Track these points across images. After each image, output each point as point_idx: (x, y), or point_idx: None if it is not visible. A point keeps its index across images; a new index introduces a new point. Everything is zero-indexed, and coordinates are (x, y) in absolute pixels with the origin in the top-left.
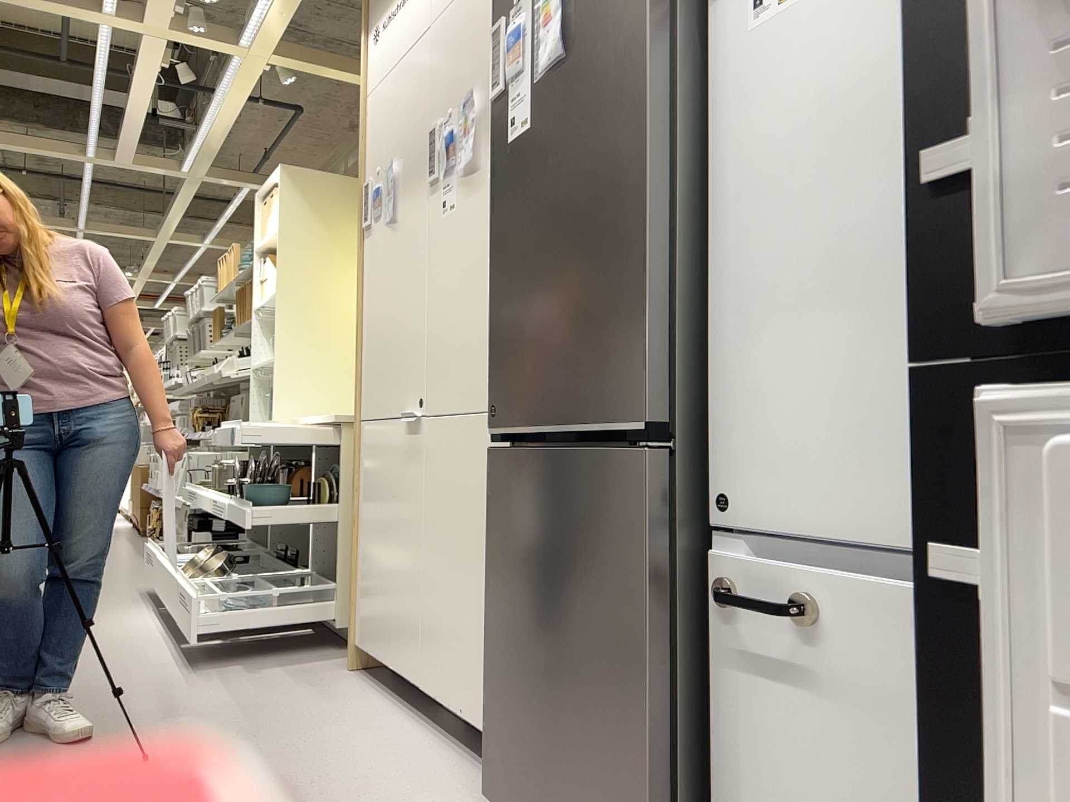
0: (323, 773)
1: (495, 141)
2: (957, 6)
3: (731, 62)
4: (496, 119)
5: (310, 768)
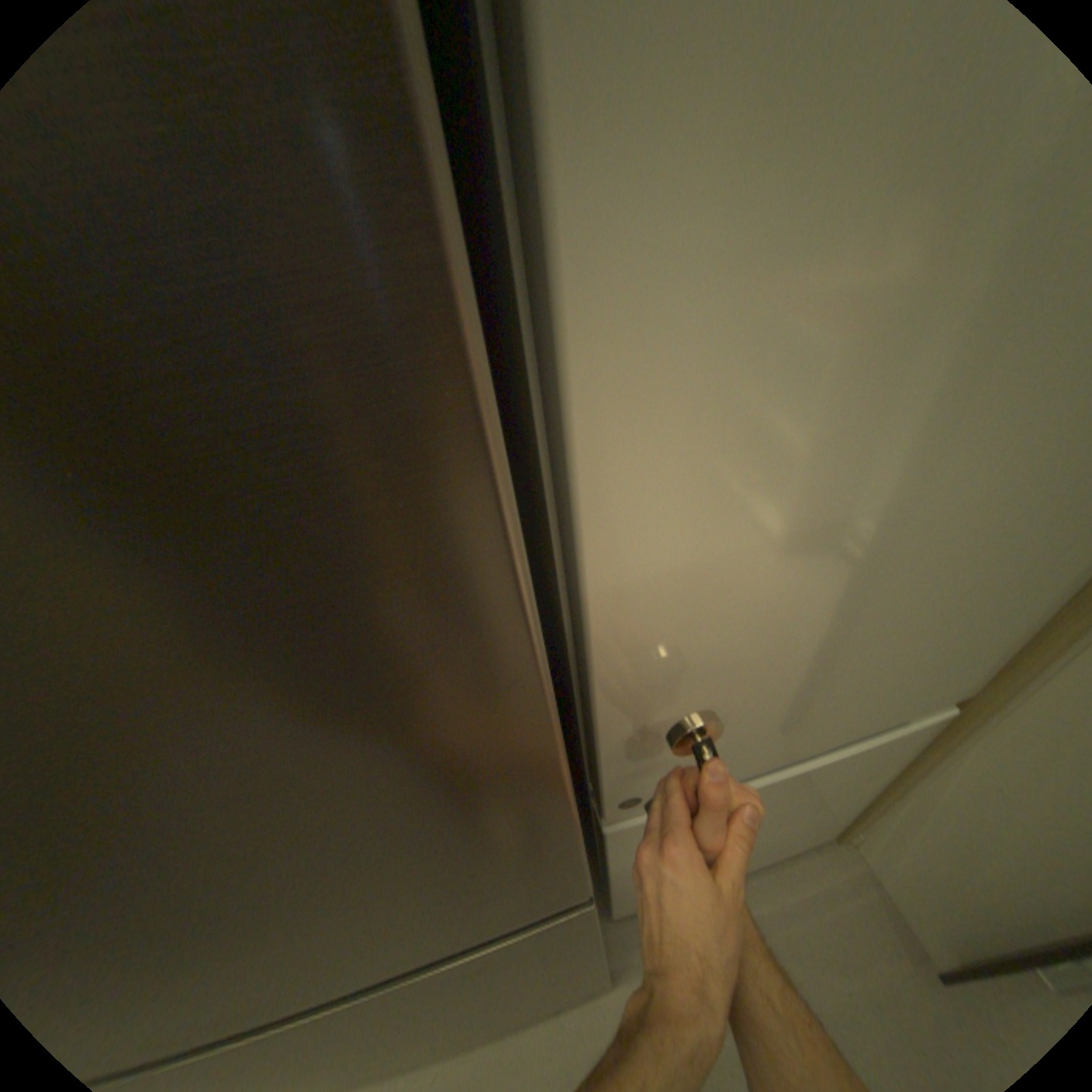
0: None
1: None
2: None
3: None
4: None
5: None
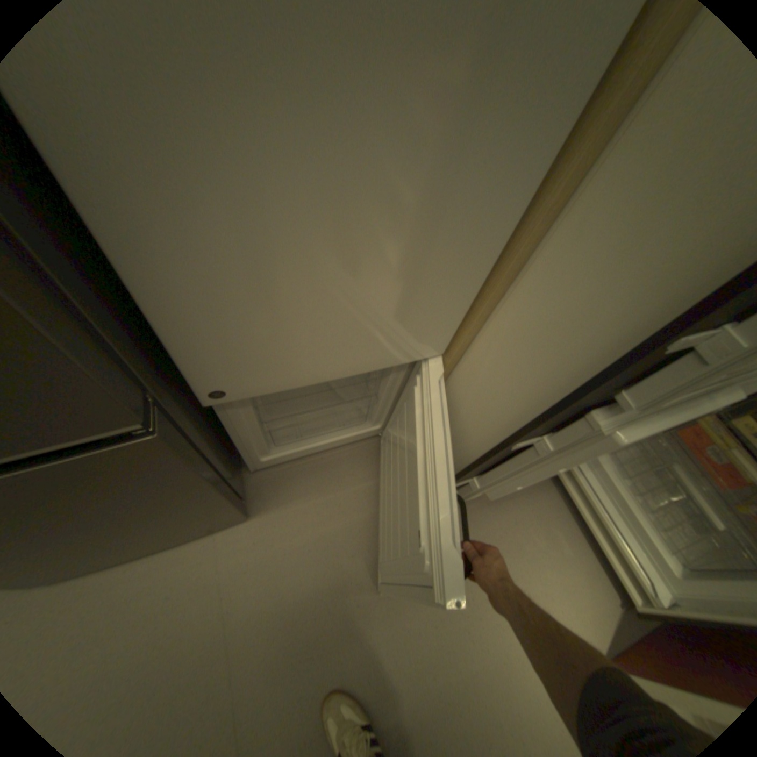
0: None
1: None
2: None
3: None
4: None
5: None
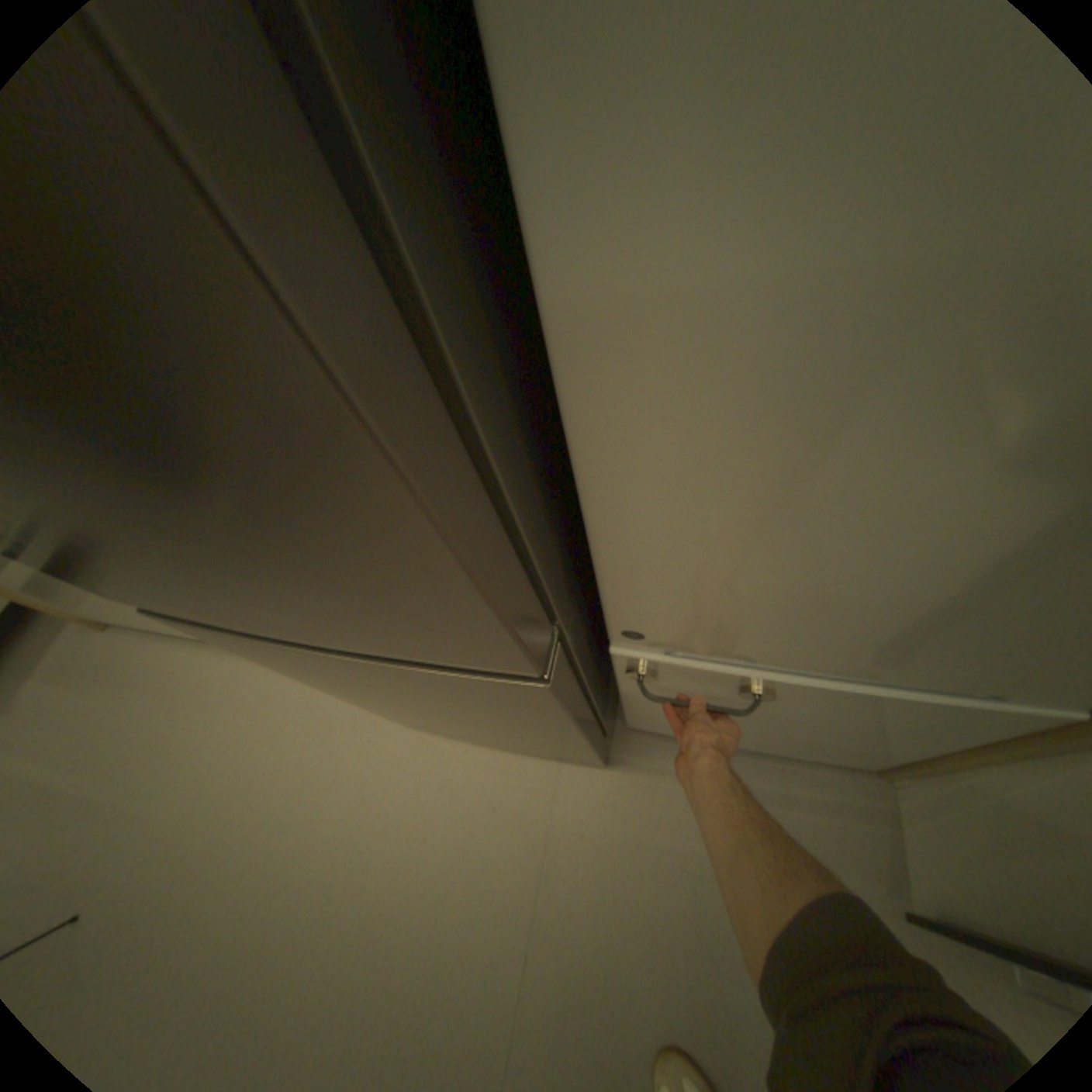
0: (236, 784)
1: None
2: None
3: None
4: None
5: (219, 789)
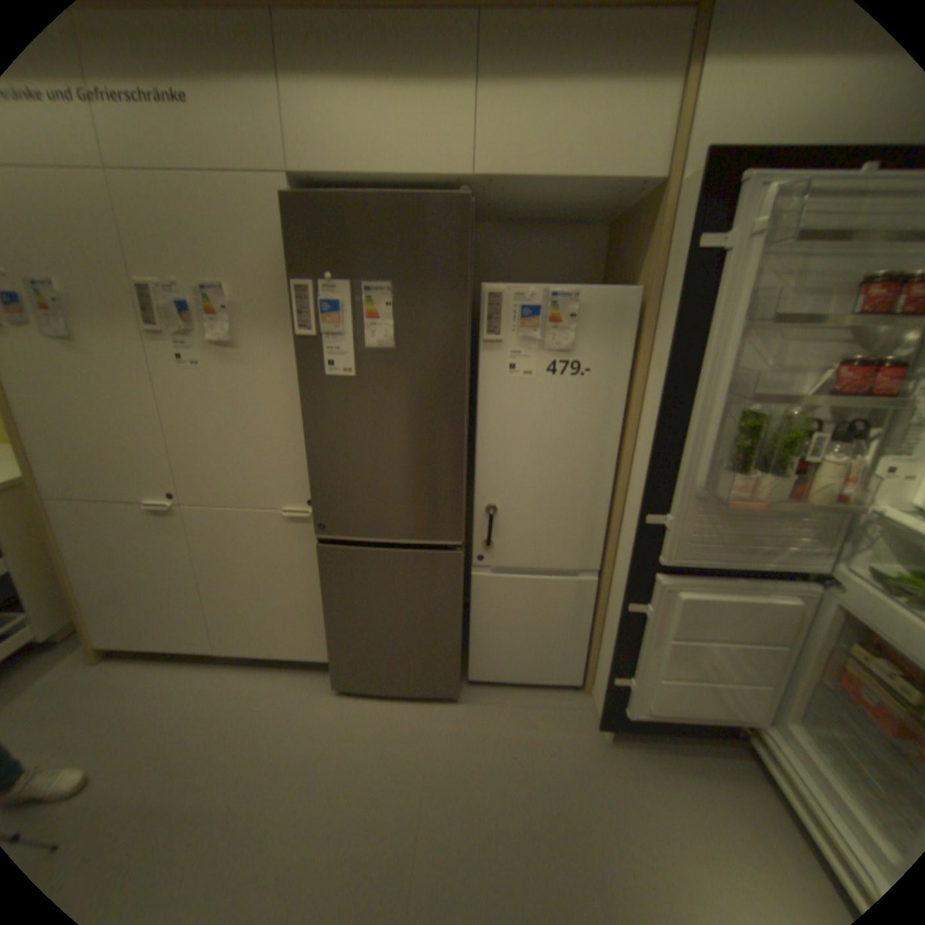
0: (212, 741)
1: (305, 364)
2: (658, 479)
3: (491, 385)
4: (304, 349)
5: (198, 745)
